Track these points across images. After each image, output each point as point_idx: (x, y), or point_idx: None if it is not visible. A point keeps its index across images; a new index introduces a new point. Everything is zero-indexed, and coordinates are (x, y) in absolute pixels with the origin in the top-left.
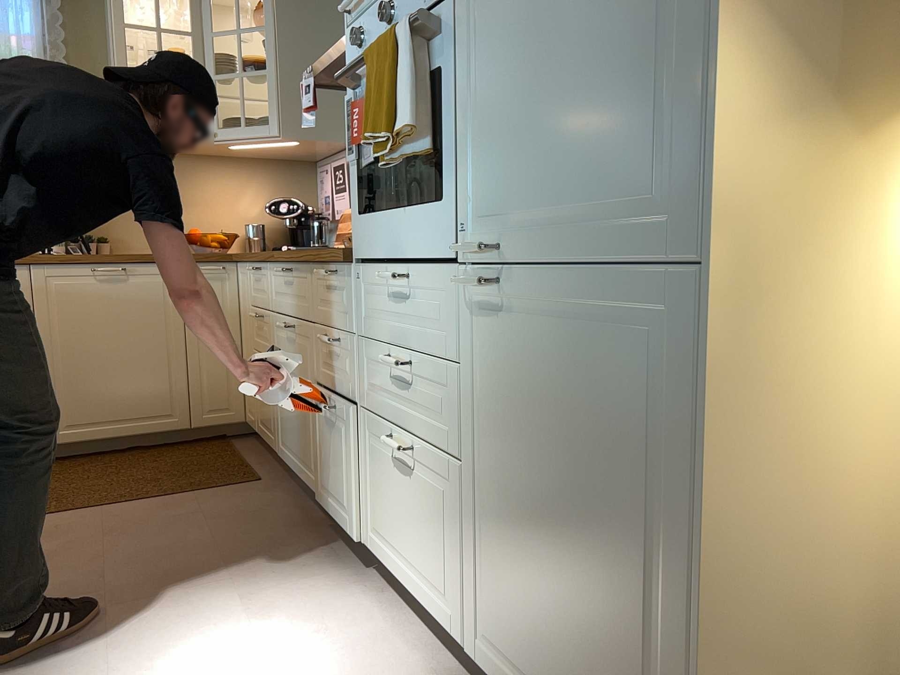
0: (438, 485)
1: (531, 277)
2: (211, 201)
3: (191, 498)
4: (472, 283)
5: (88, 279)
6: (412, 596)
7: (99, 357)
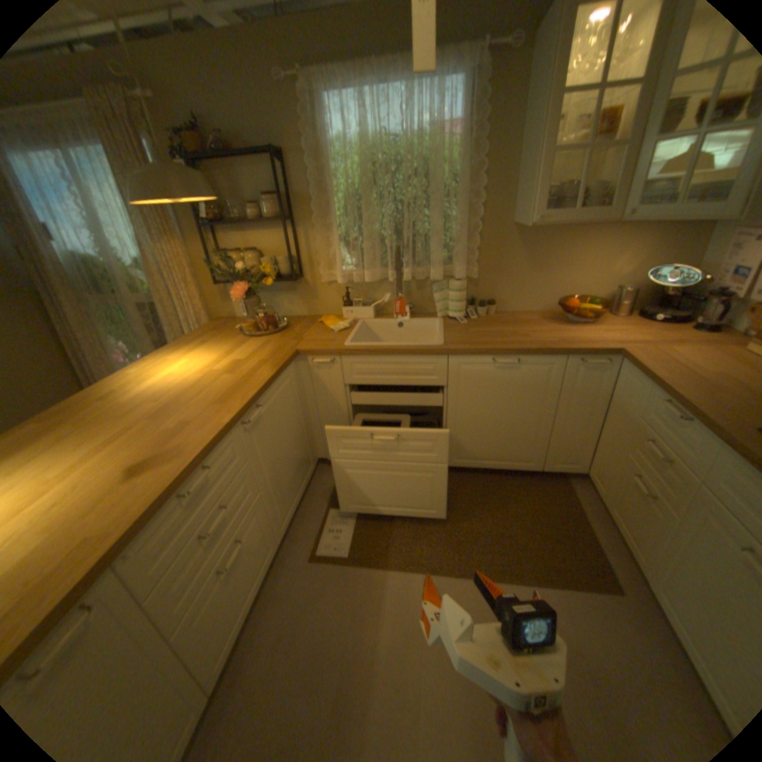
0: None
1: None
2: (589, 263)
3: (562, 602)
4: None
5: (488, 366)
6: None
7: (487, 420)
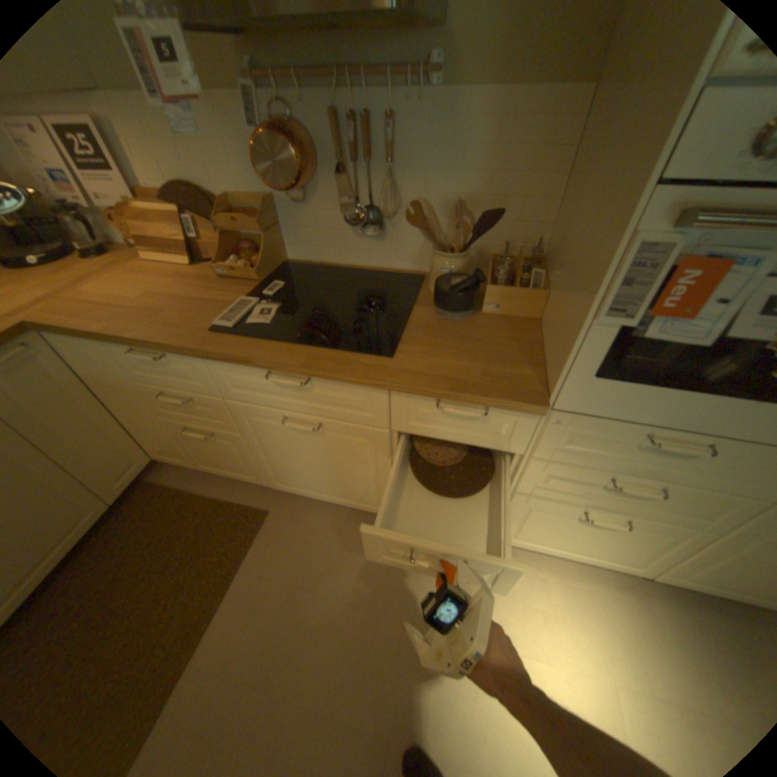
0: (660, 536)
1: None
2: None
3: (248, 578)
4: None
5: None
6: (571, 560)
7: None
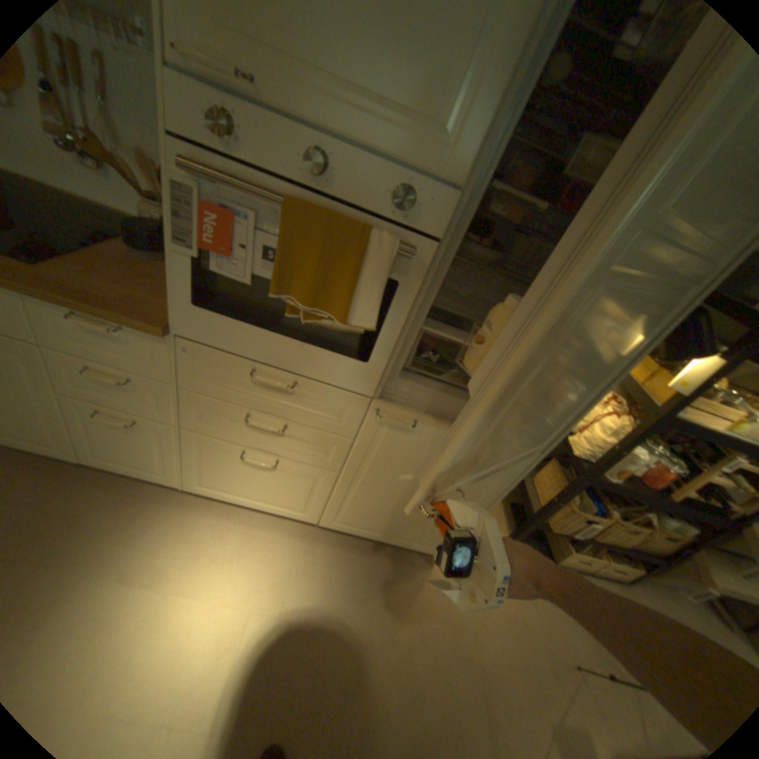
0: (302, 476)
1: (436, 425)
2: None
3: None
4: (398, 424)
5: None
6: (254, 509)
7: None
